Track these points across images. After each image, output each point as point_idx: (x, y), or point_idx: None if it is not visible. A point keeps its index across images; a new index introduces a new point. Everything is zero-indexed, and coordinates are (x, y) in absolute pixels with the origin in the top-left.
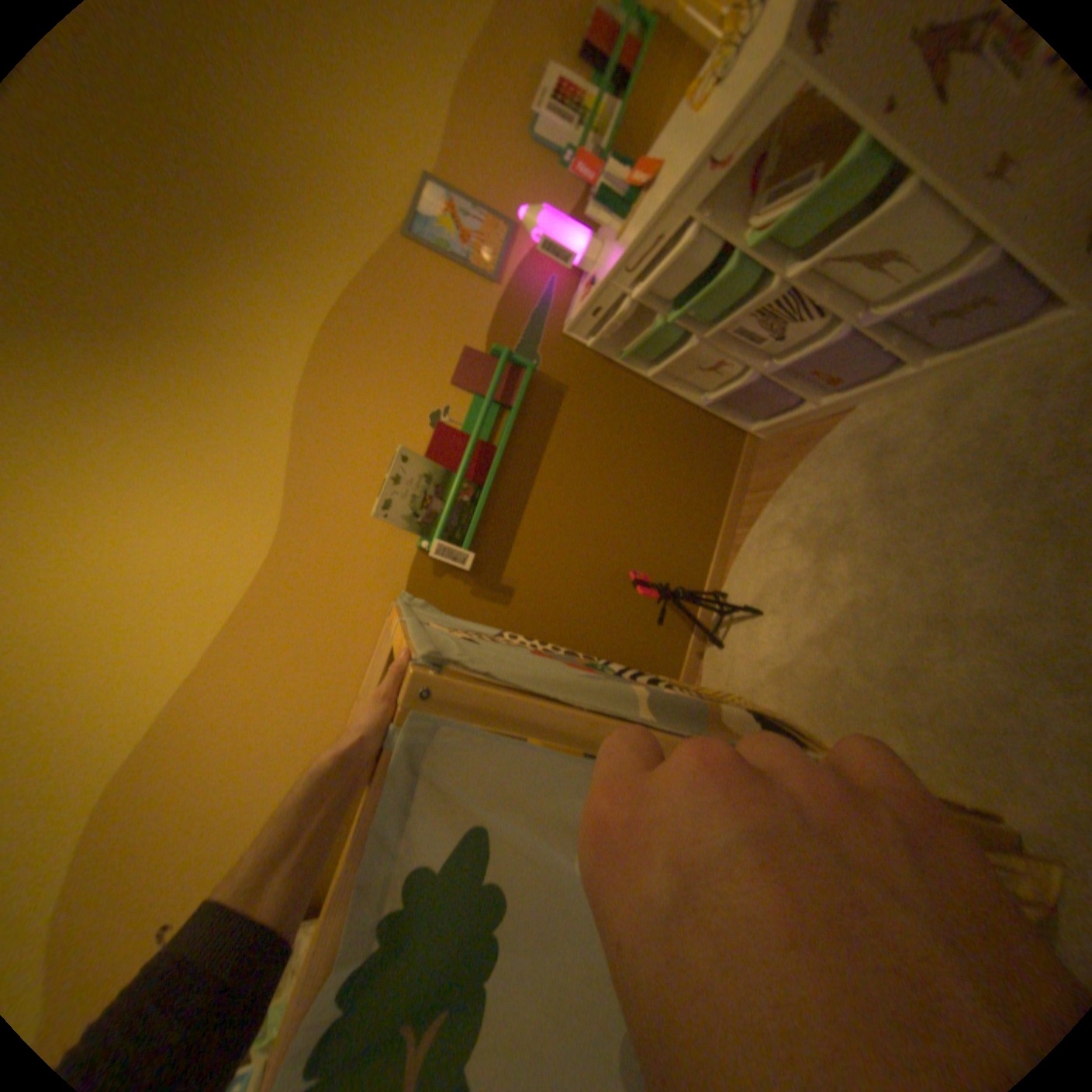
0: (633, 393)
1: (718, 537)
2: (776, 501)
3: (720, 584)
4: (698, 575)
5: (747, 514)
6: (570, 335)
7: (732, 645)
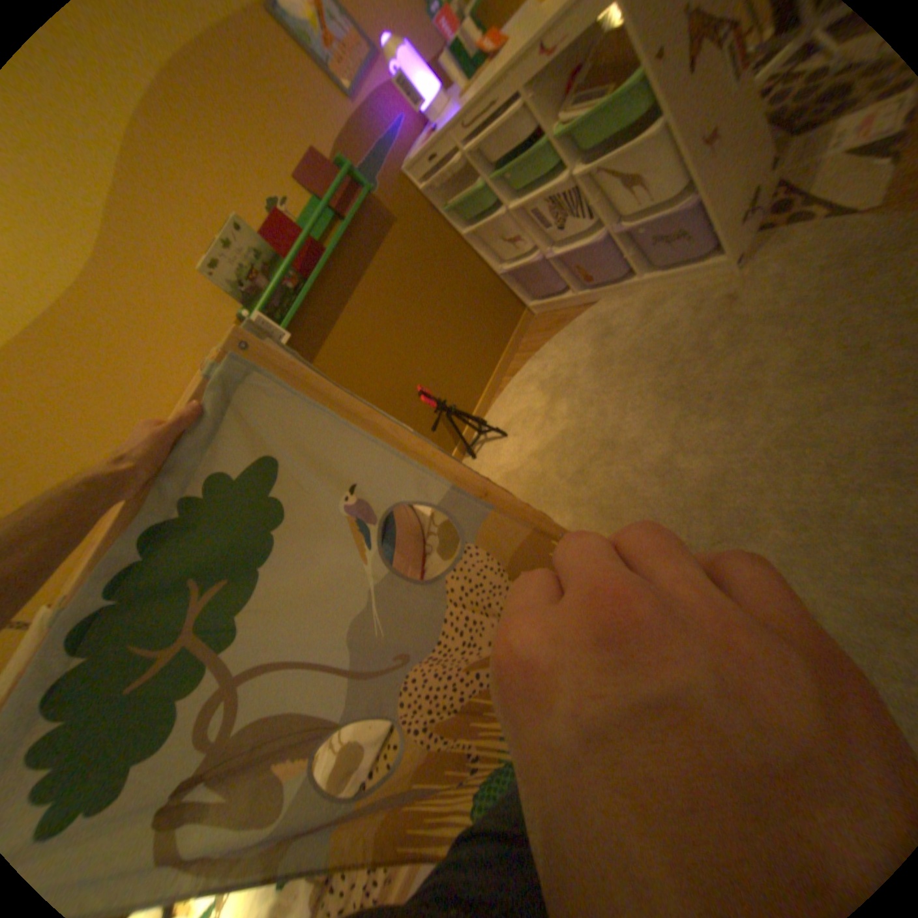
0: (447, 244)
1: (488, 379)
2: (533, 360)
3: (482, 415)
4: (468, 405)
5: (512, 367)
6: (406, 175)
7: (481, 457)
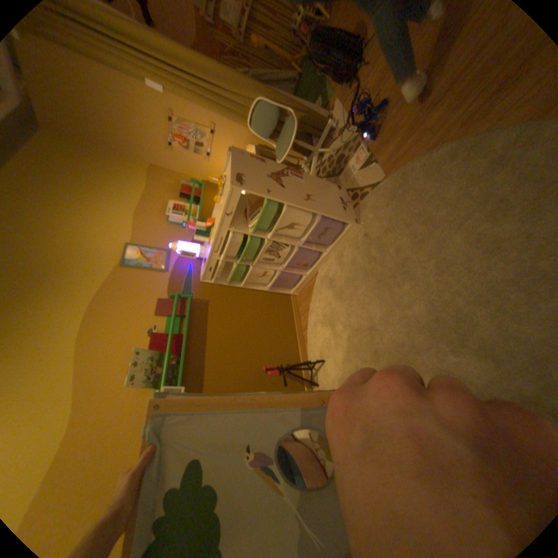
0: (238, 294)
1: (297, 339)
2: (311, 315)
3: (307, 359)
4: (296, 359)
5: (304, 325)
6: (205, 281)
7: (322, 382)
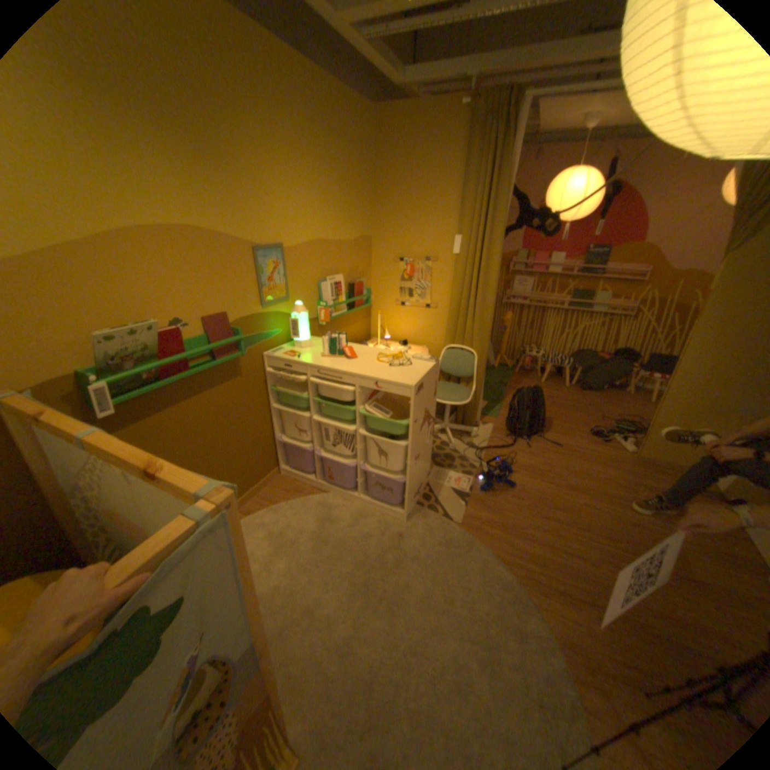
0: (259, 406)
1: None
2: (268, 511)
3: None
4: None
5: (247, 507)
6: (264, 359)
7: None
